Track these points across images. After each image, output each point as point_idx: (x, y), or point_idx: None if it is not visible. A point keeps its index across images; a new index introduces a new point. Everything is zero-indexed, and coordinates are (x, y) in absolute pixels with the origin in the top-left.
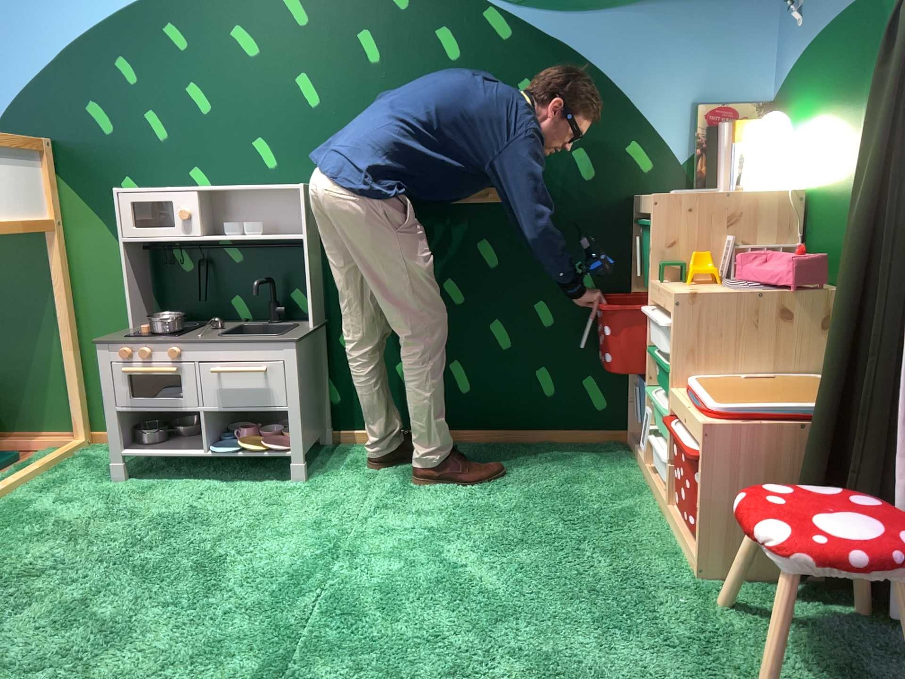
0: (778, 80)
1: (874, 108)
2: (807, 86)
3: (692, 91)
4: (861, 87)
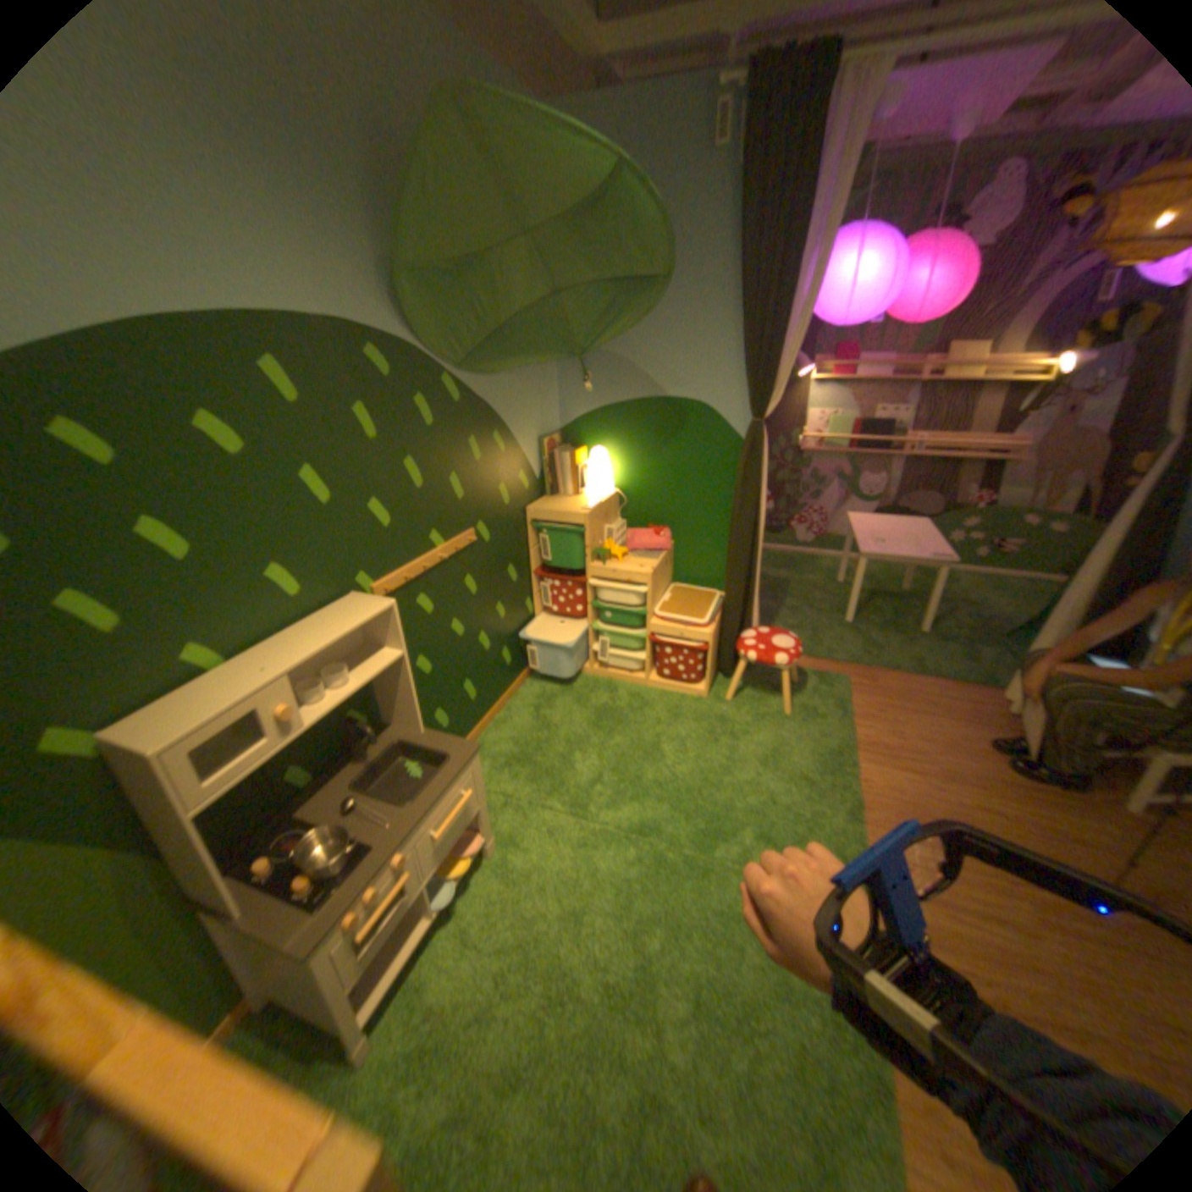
0: (566, 419)
1: (741, 477)
2: (605, 431)
3: (536, 430)
4: (665, 444)
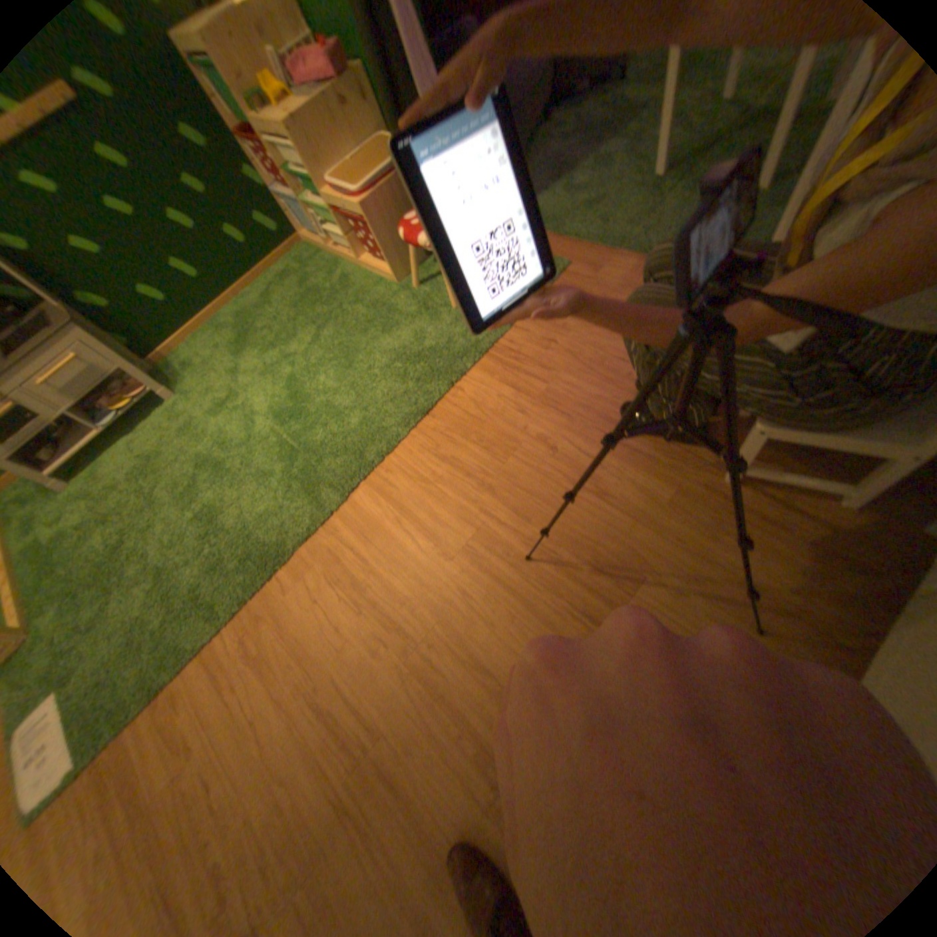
0: None
1: None
2: None
3: None
4: None
